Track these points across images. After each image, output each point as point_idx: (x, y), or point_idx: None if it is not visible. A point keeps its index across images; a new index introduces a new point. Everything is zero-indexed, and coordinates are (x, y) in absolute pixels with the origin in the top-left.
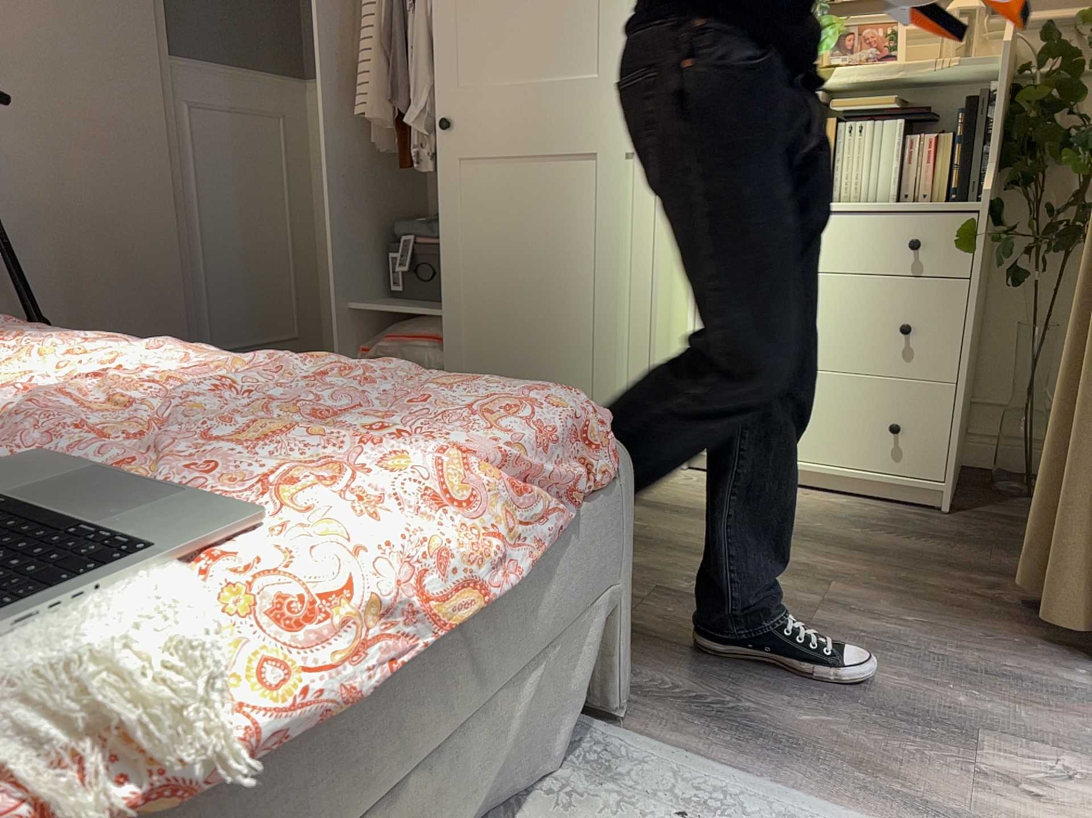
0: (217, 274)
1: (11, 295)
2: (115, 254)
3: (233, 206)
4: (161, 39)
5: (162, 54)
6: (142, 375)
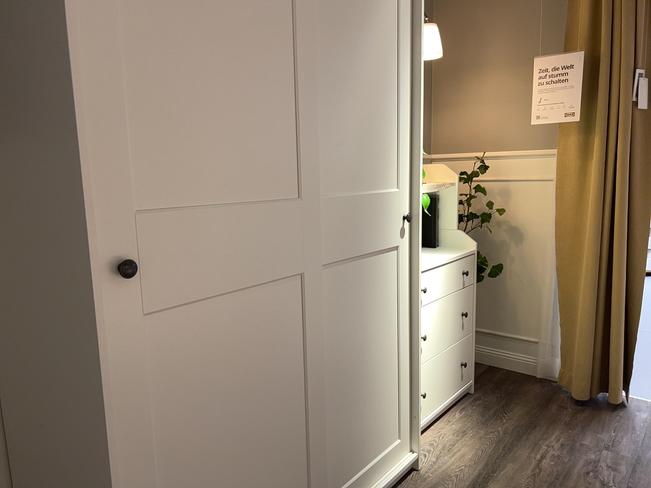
0: None
1: None
2: None
3: None
4: None
5: None
6: None
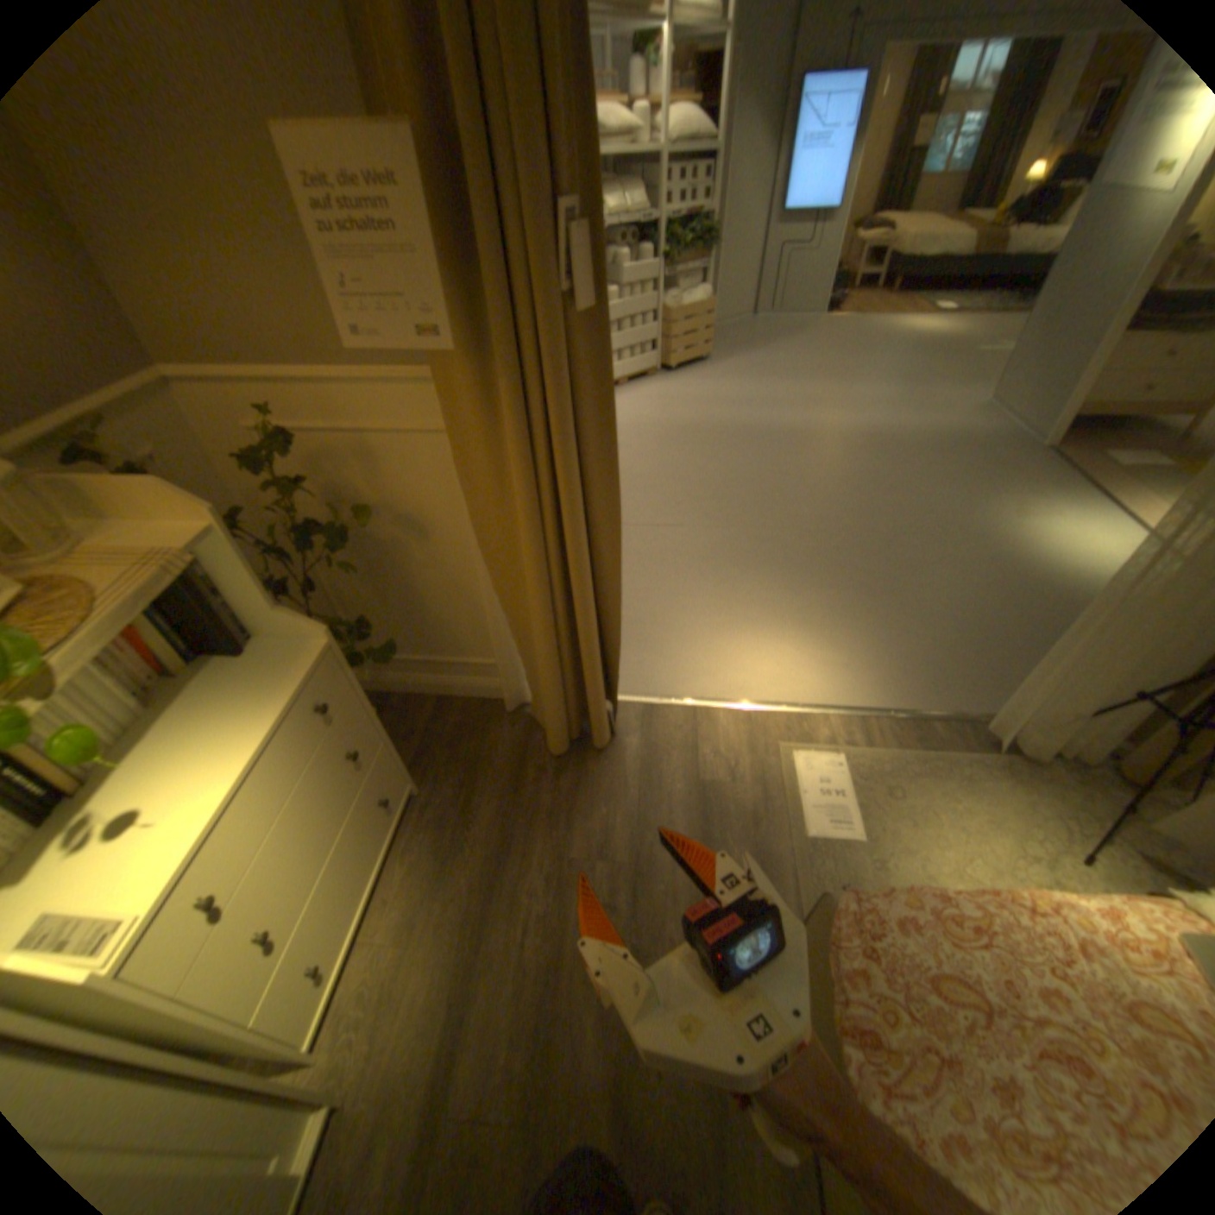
0: None
1: None
2: None
3: None
4: None
5: None
6: None
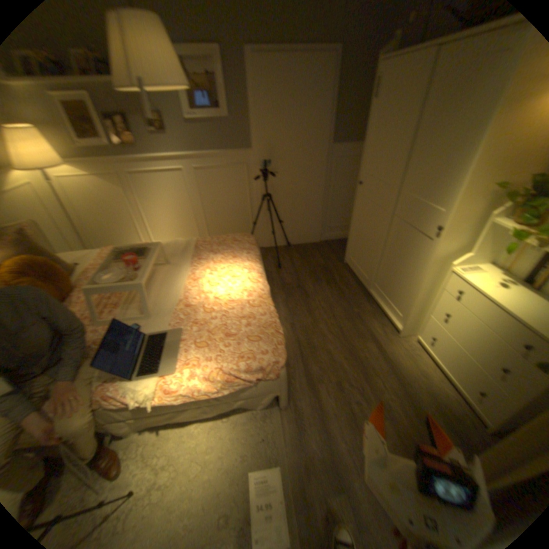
0: (335, 207)
1: (278, 213)
2: (305, 203)
3: (344, 187)
4: (330, 139)
5: (330, 144)
6: (231, 295)
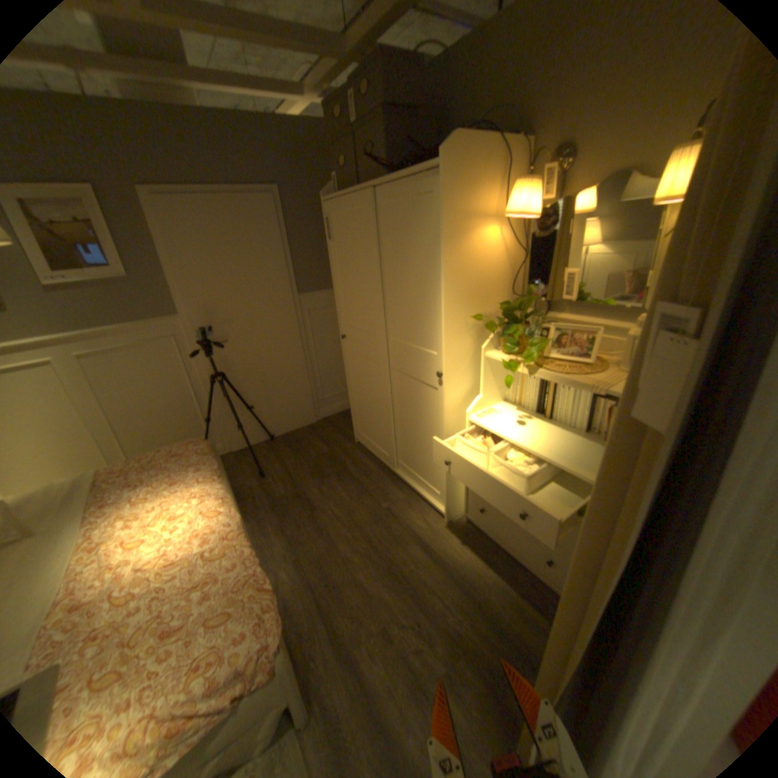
0: (324, 371)
1: (243, 396)
2: (280, 375)
3: (328, 345)
4: (293, 290)
5: (294, 296)
6: (165, 555)
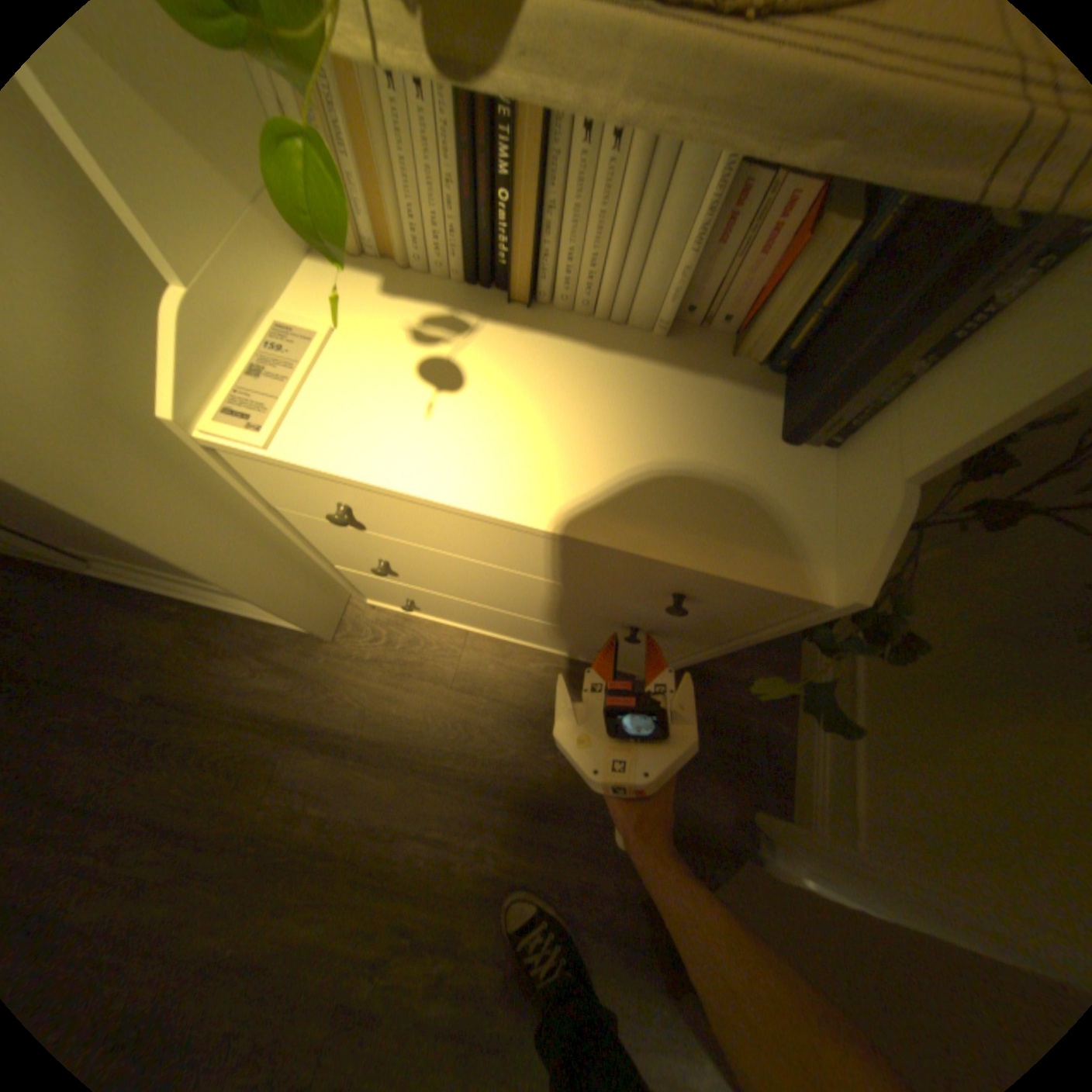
0: None
1: None
2: None
3: None
4: None
5: None
6: None
